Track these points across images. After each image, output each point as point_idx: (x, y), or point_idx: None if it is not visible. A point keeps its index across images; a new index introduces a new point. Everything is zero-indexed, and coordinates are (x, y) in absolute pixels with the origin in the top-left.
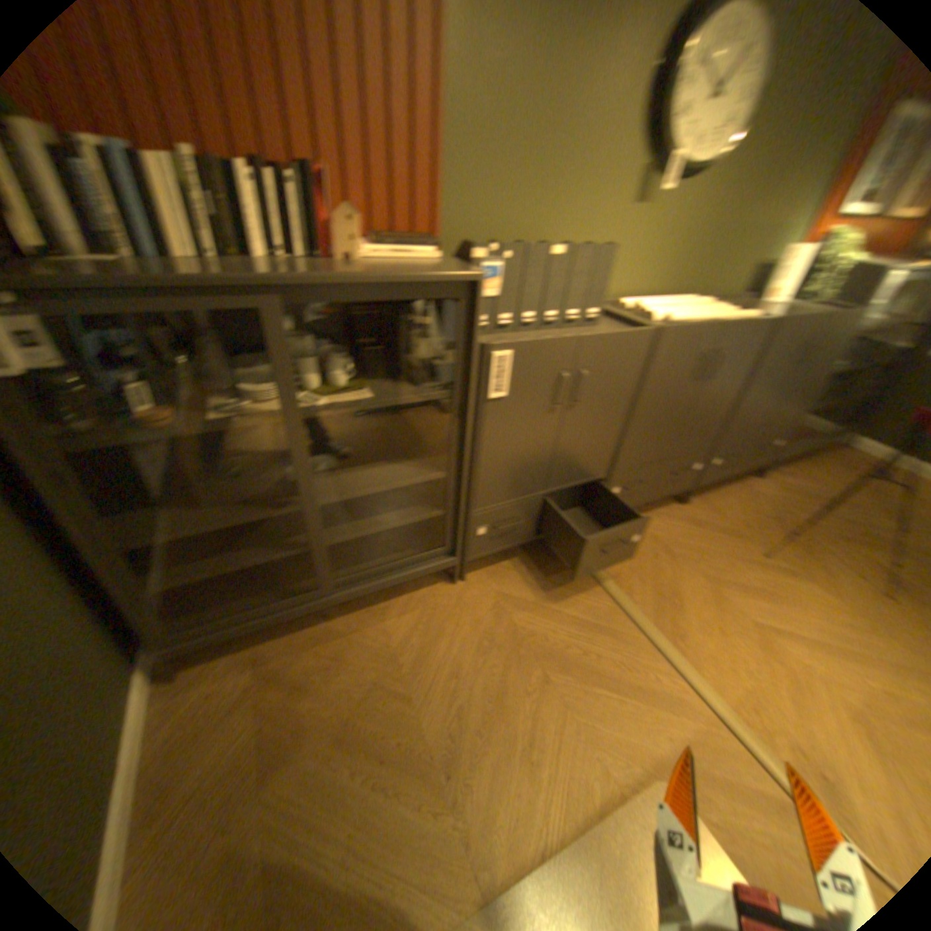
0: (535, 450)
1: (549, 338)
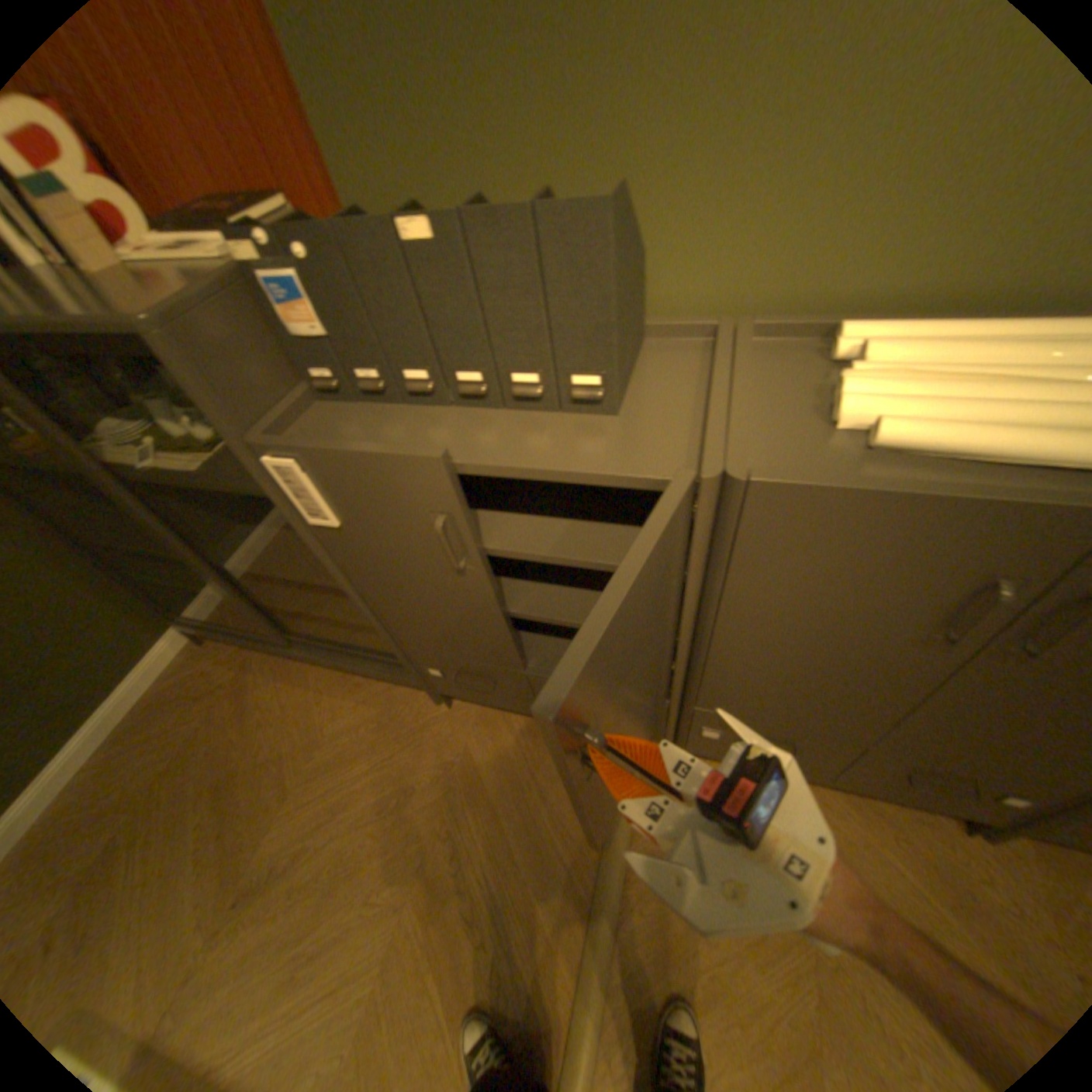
0: (461, 614)
1: (363, 450)
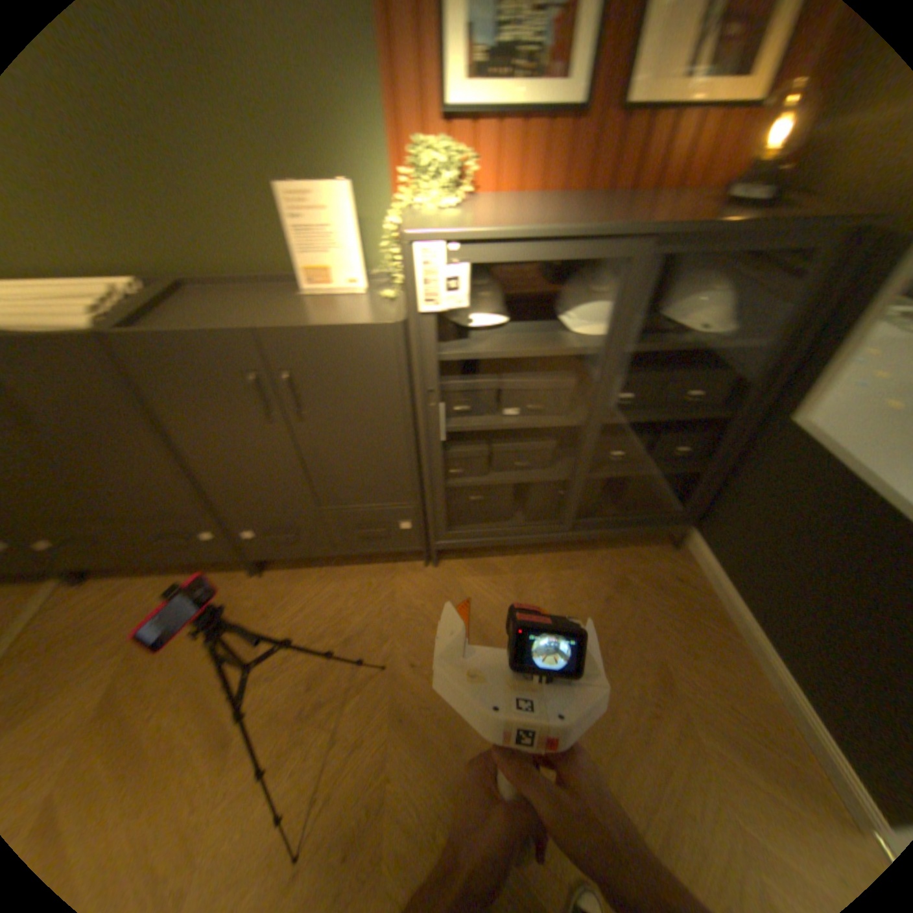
0: None
1: None
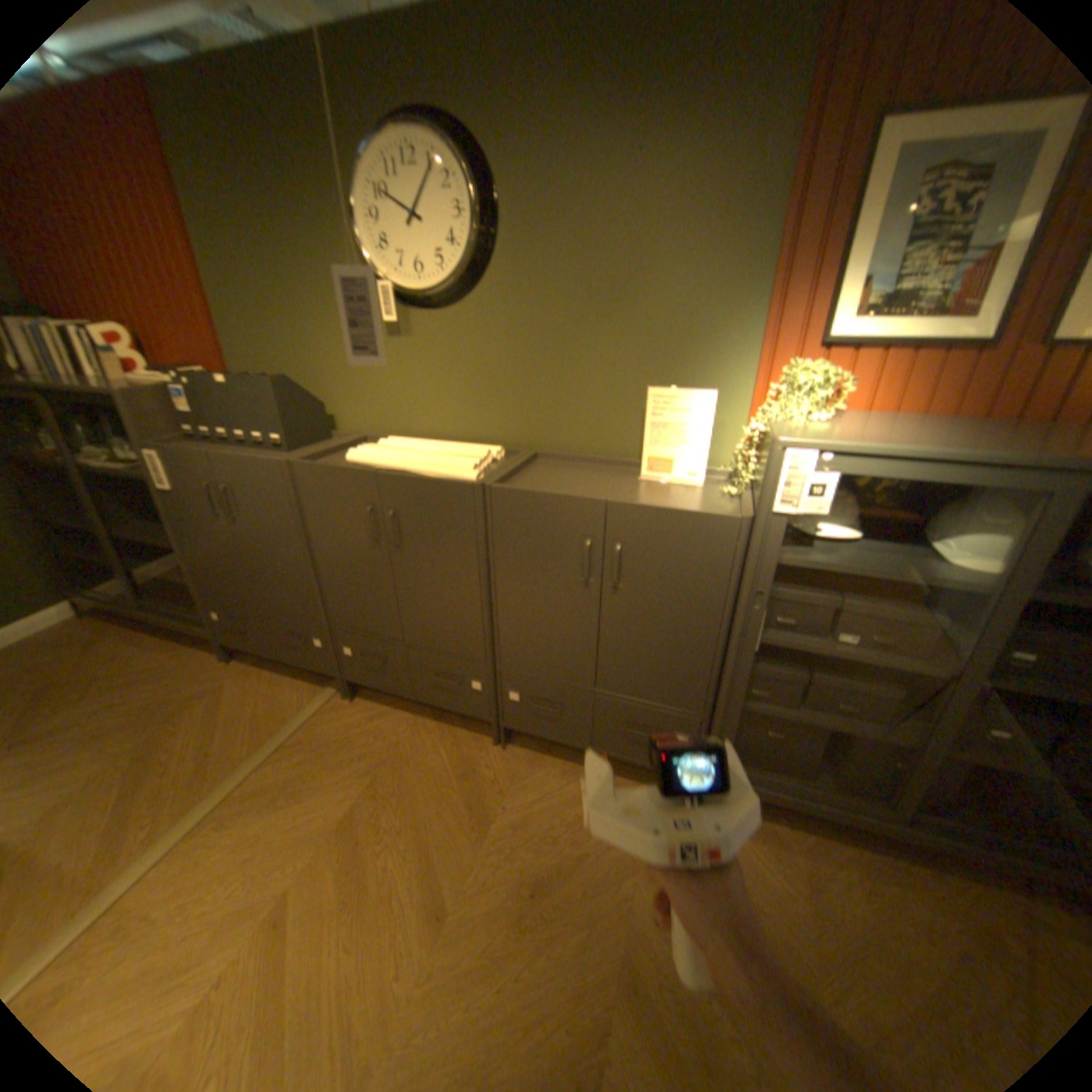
0: (220, 553)
1: (179, 448)
